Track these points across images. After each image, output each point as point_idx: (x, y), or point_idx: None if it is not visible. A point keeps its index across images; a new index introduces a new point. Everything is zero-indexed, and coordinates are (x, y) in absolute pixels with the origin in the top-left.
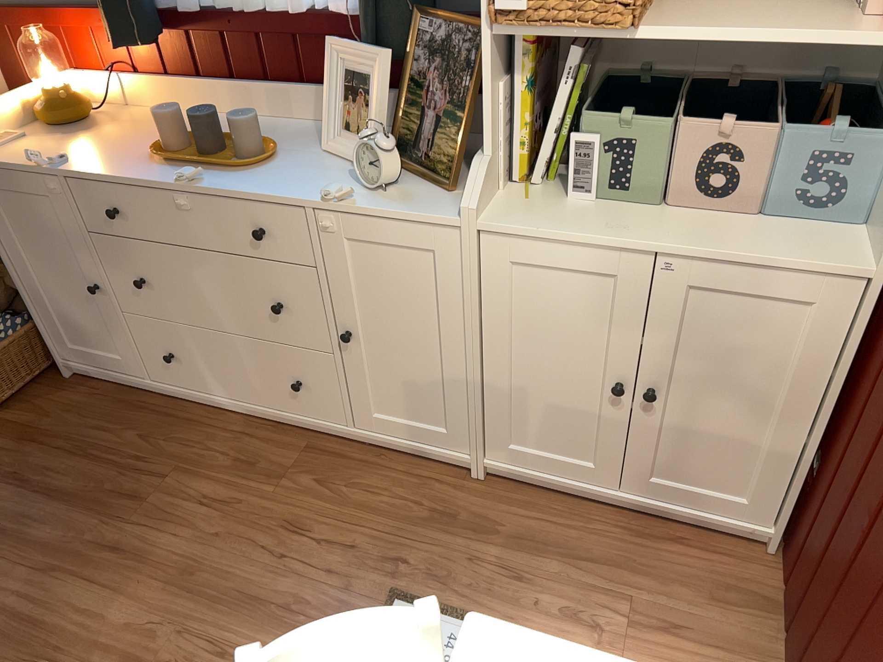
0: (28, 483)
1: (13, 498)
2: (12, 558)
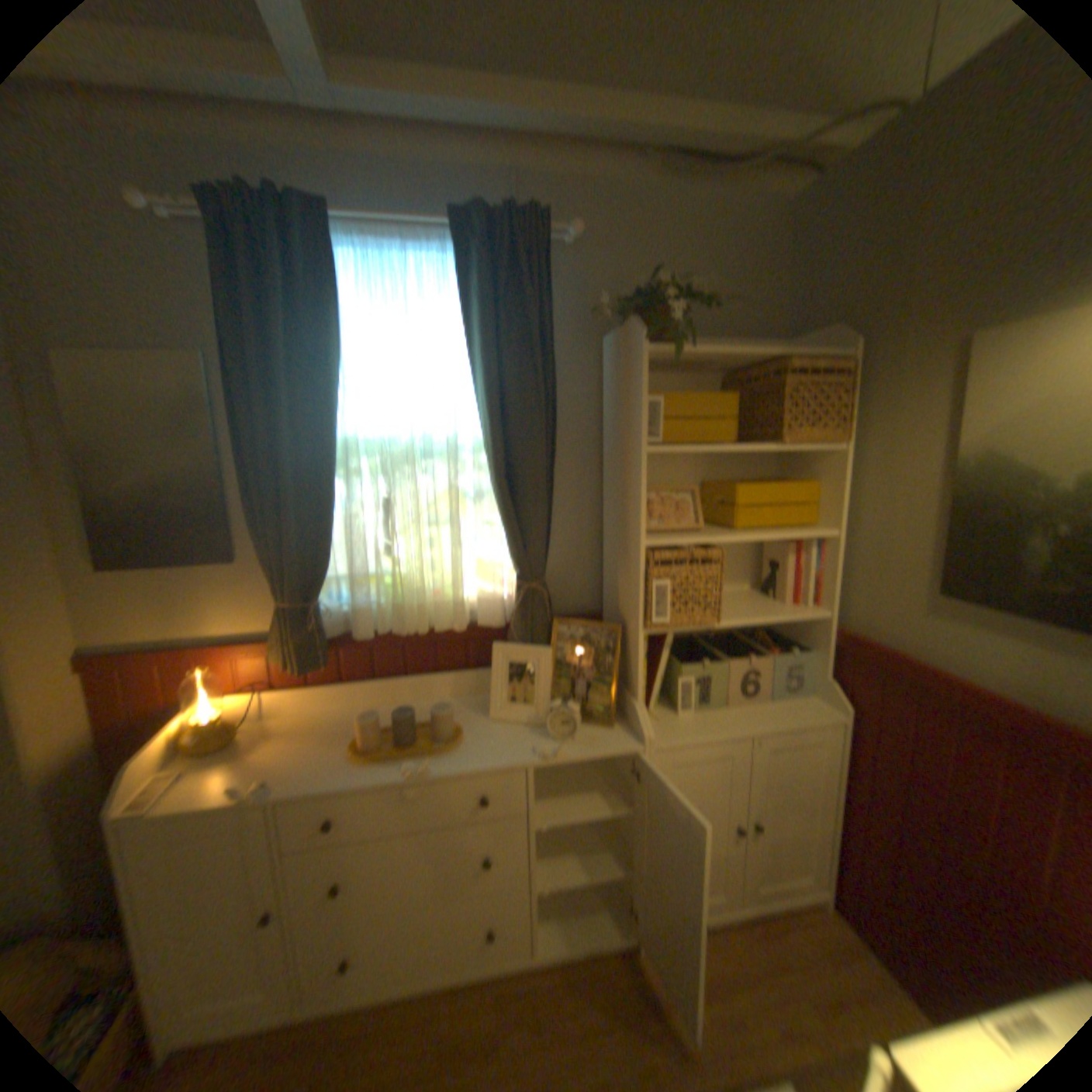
0: None
1: None
2: None
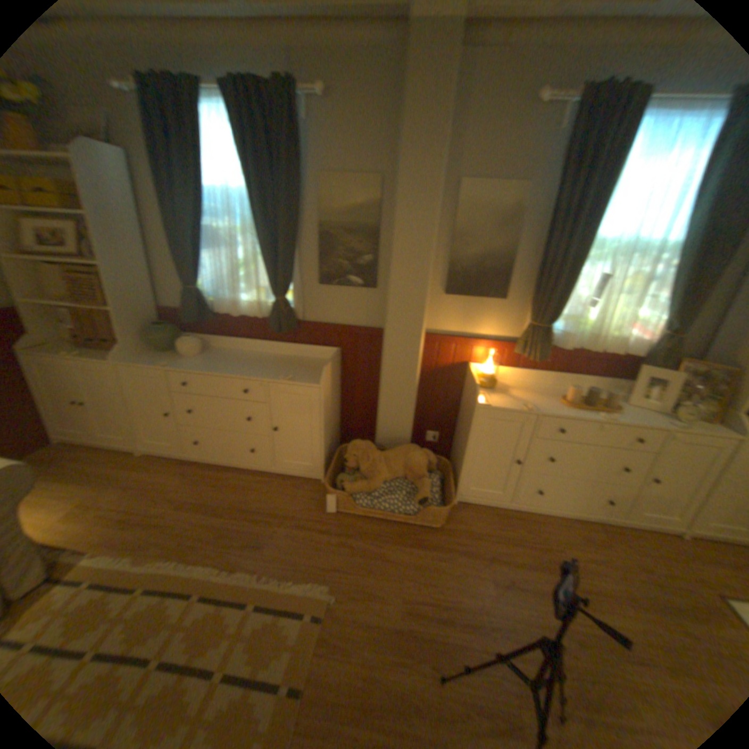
0: (503, 566)
1: (506, 575)
2: (546, 609)
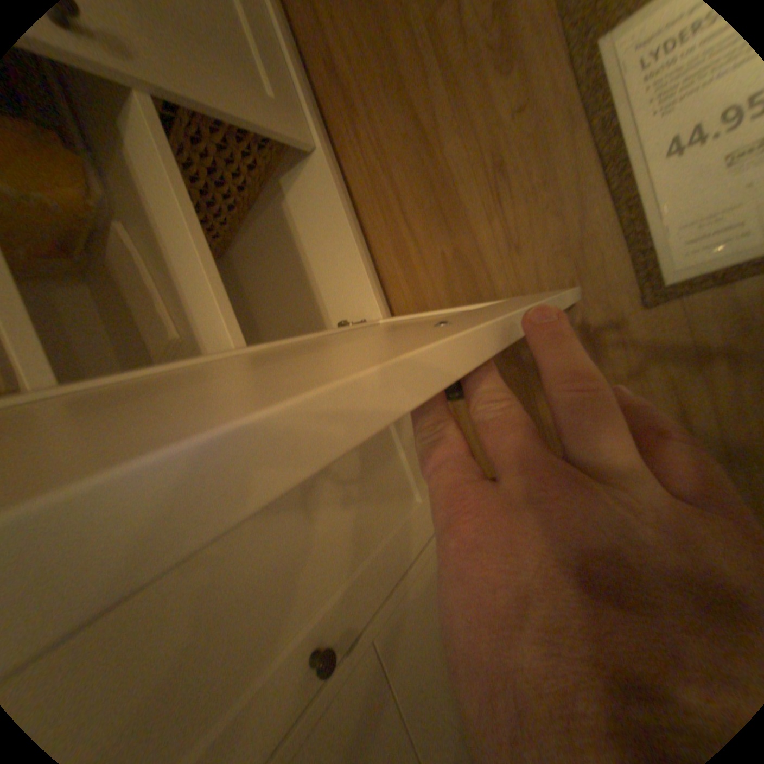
0: None
1: None
2: None
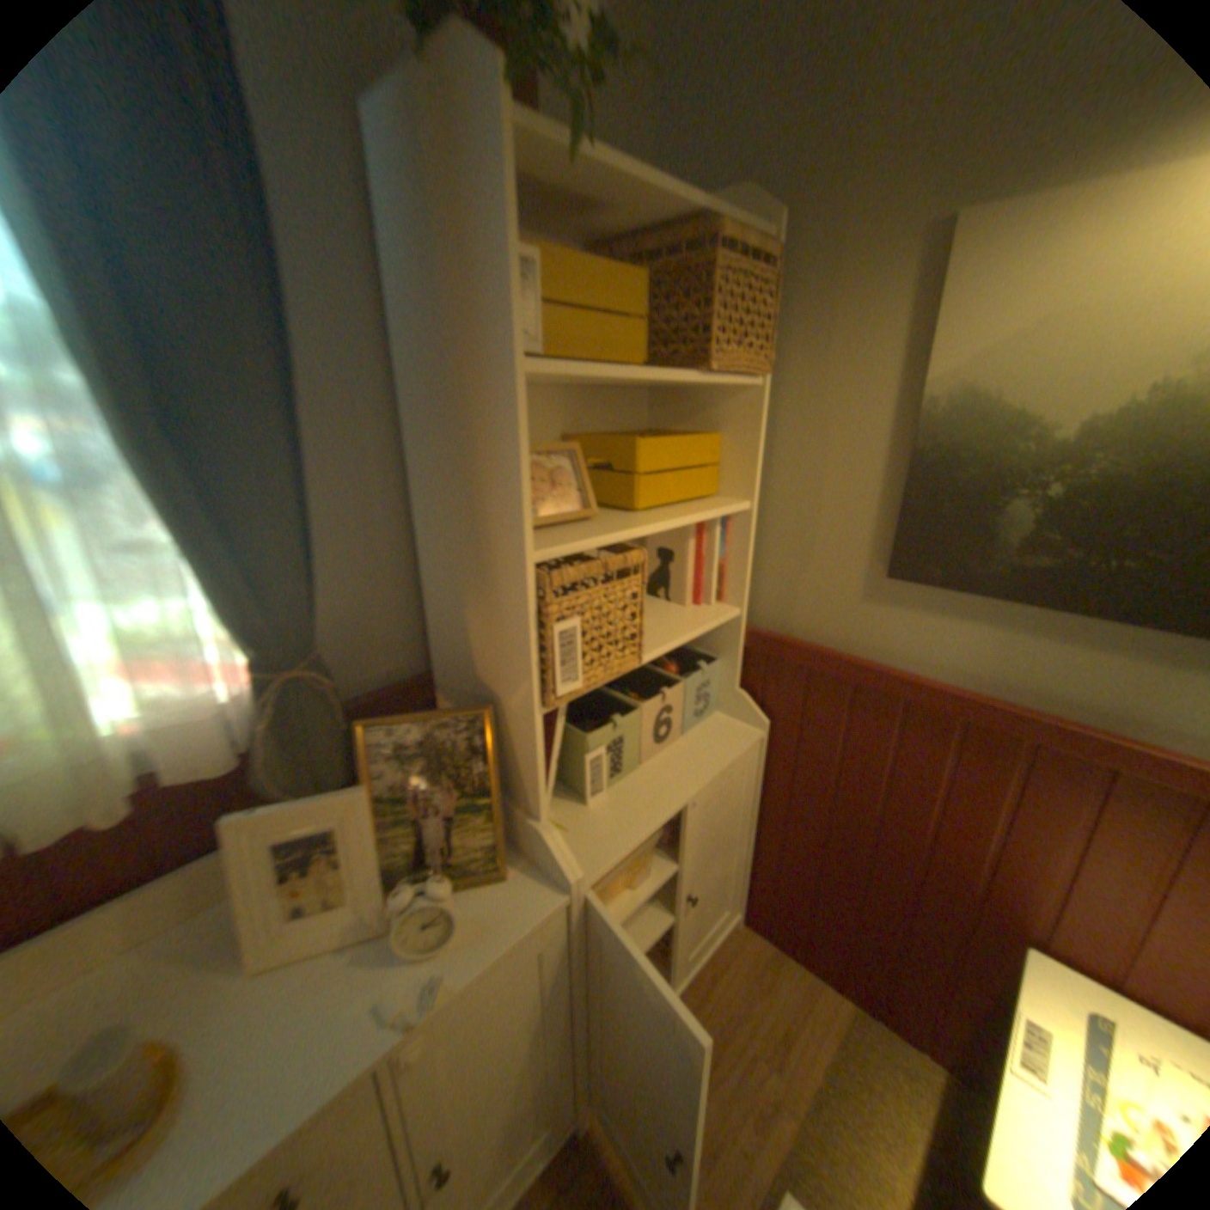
0: None
1: None
2: None
